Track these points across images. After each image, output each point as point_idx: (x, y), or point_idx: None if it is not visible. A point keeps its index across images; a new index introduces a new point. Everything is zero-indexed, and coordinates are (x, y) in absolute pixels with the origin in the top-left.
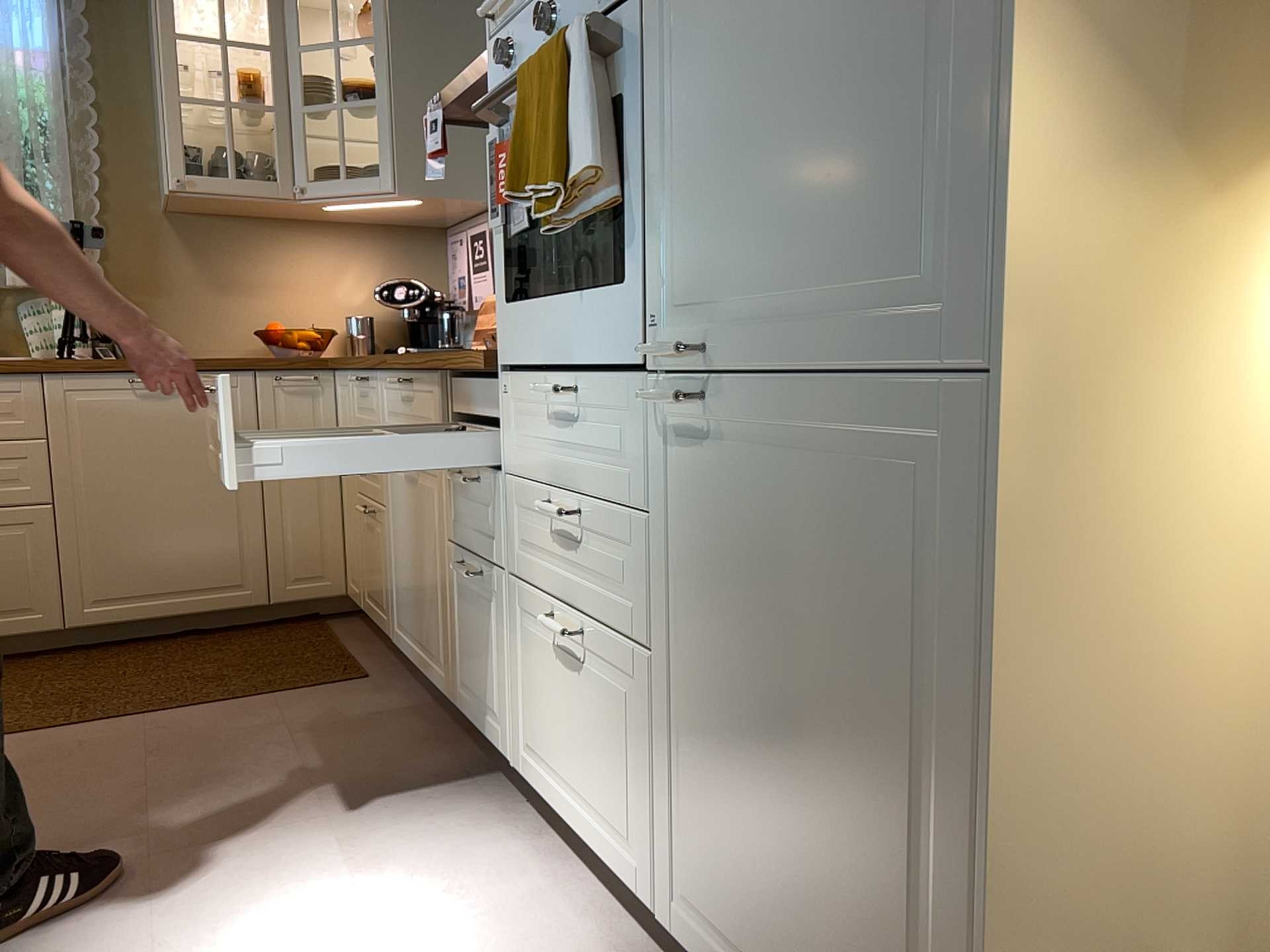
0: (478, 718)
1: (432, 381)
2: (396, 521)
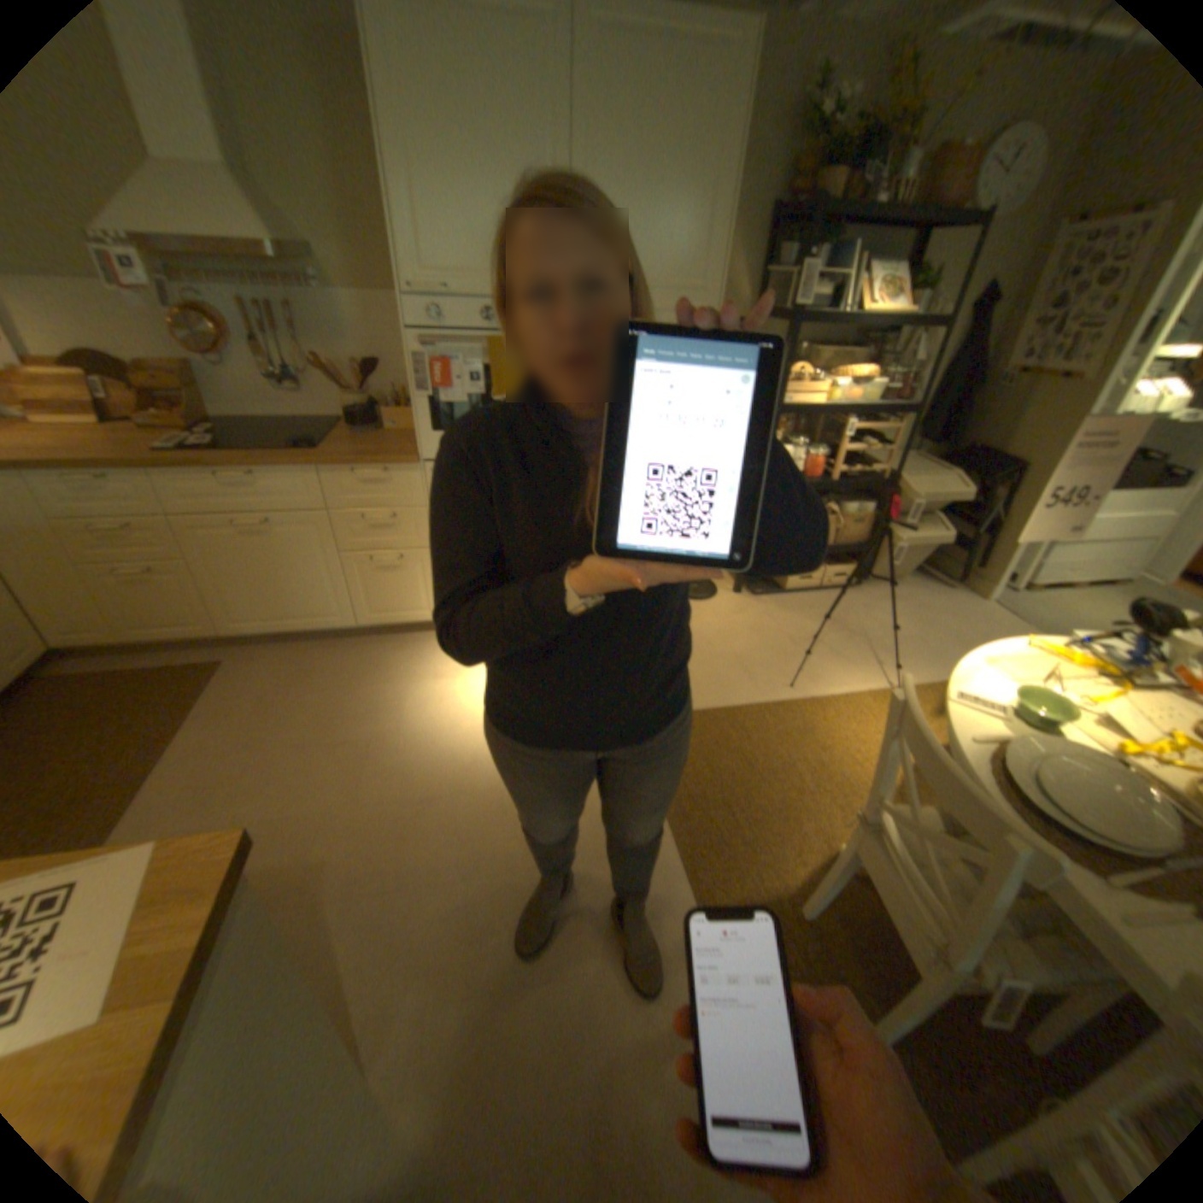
0: (394, 617)
1: (298, 471)
2: (215, 564)
